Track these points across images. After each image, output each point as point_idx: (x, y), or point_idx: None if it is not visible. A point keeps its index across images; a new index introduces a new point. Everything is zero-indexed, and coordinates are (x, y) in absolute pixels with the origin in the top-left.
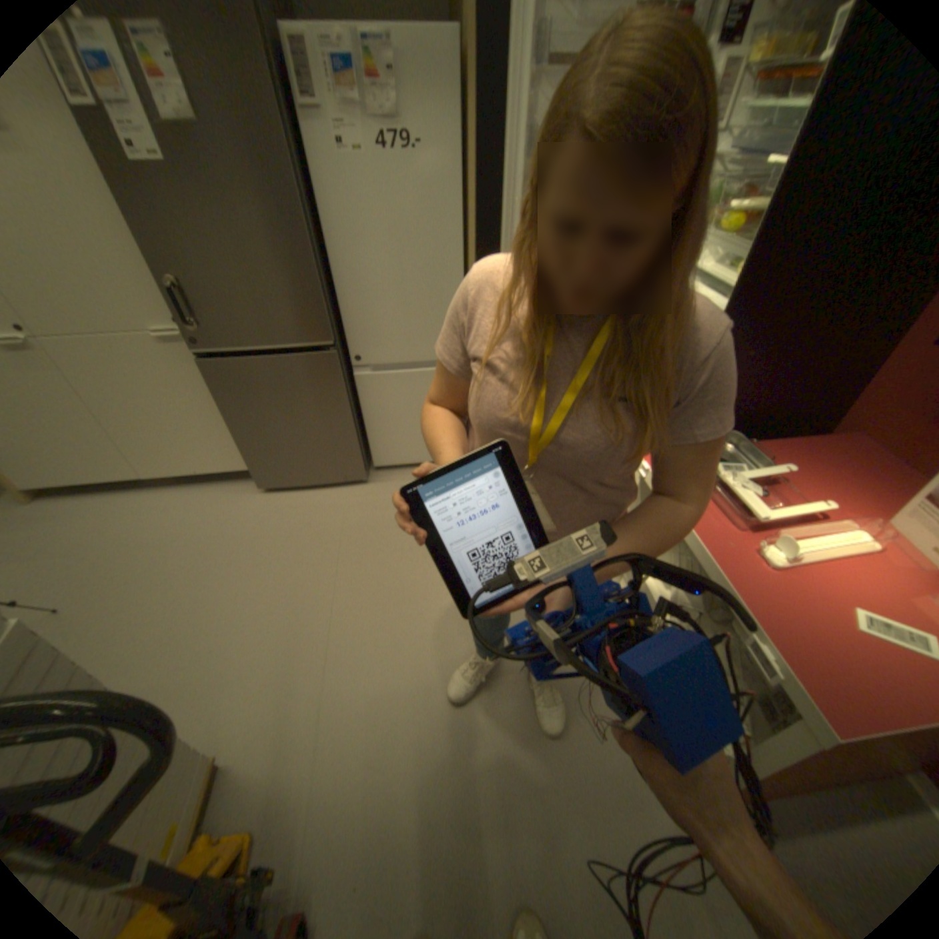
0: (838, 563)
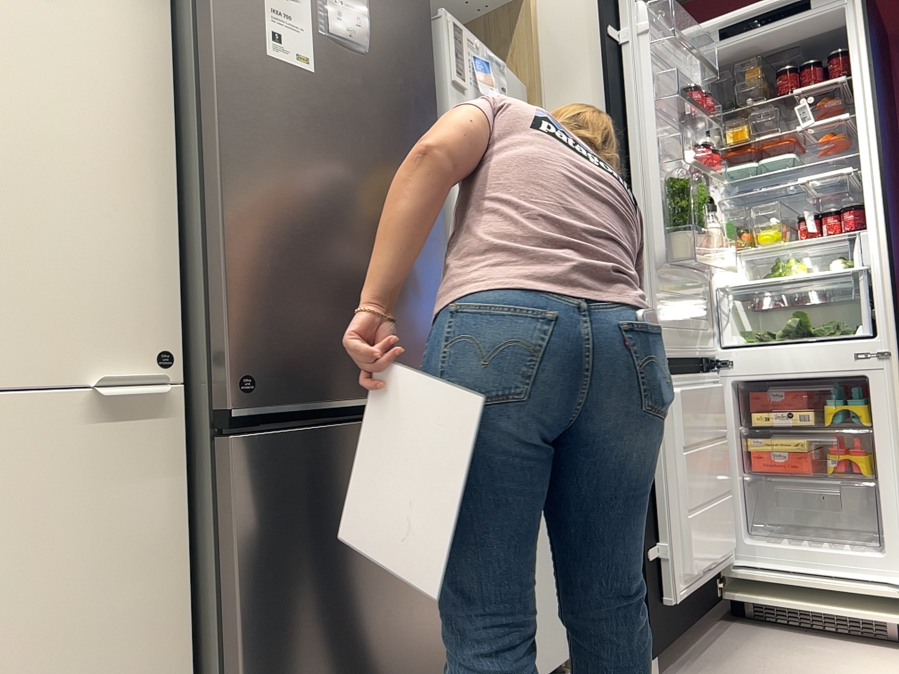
0: None
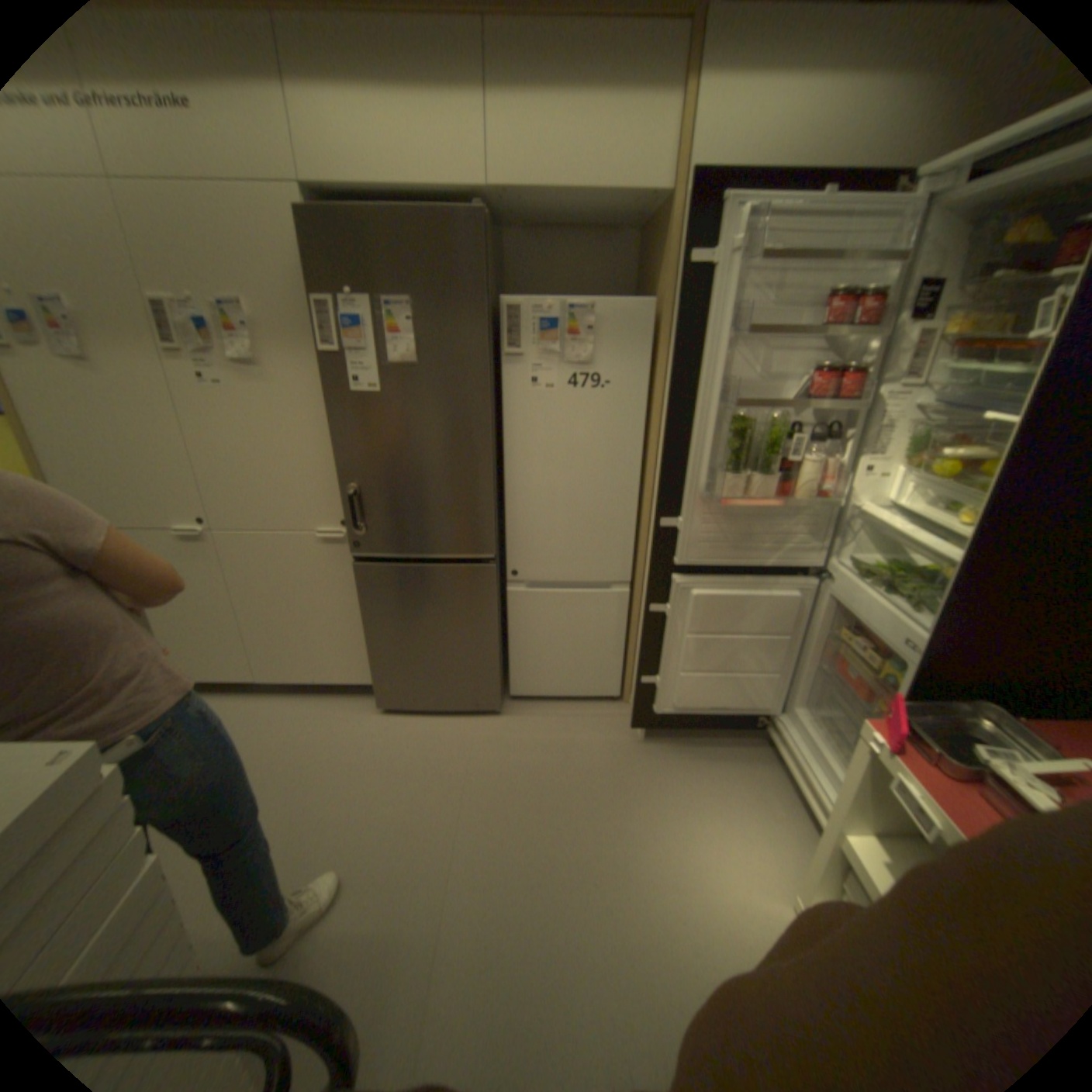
0: None
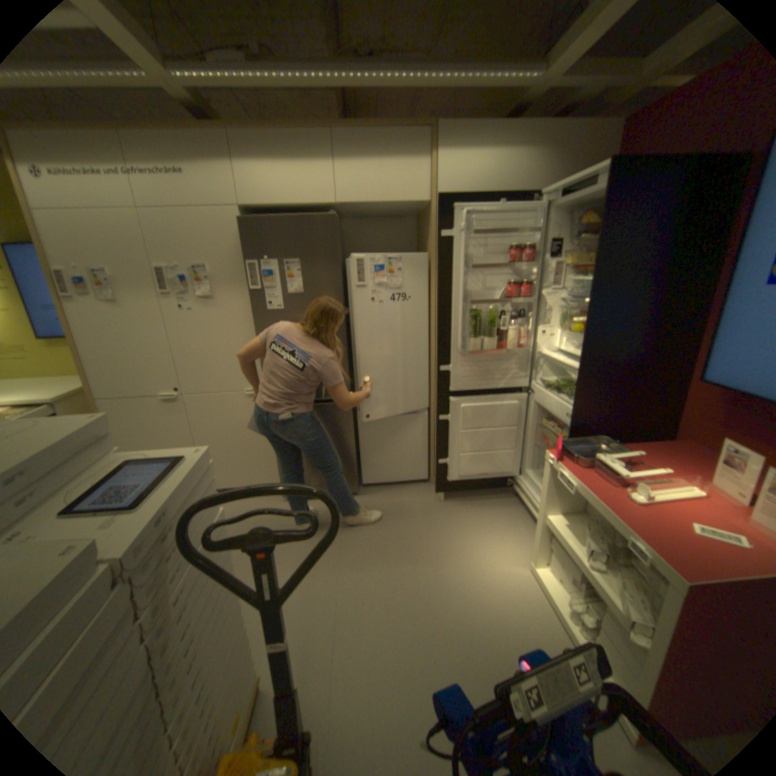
0: (681, 504)
